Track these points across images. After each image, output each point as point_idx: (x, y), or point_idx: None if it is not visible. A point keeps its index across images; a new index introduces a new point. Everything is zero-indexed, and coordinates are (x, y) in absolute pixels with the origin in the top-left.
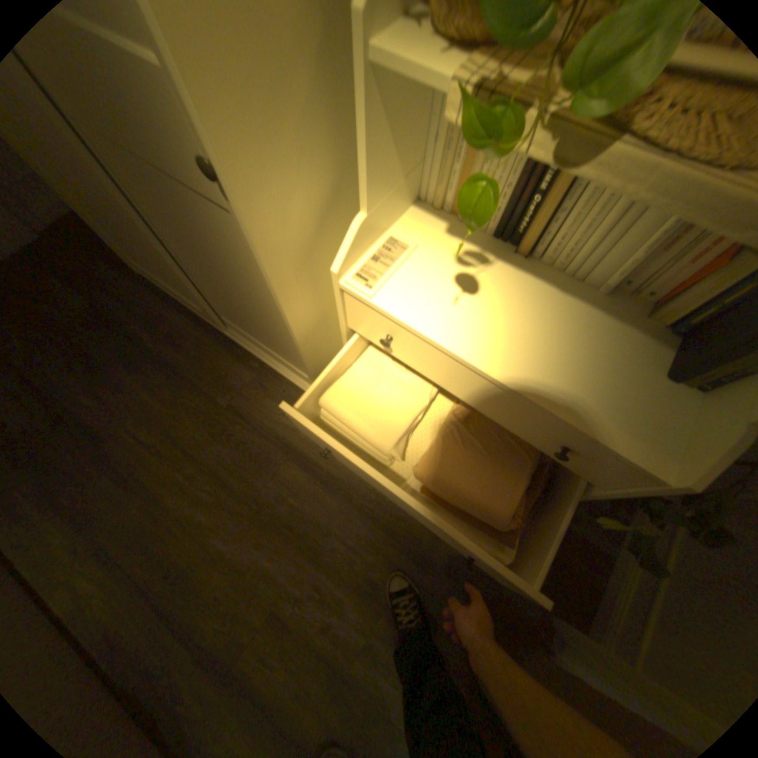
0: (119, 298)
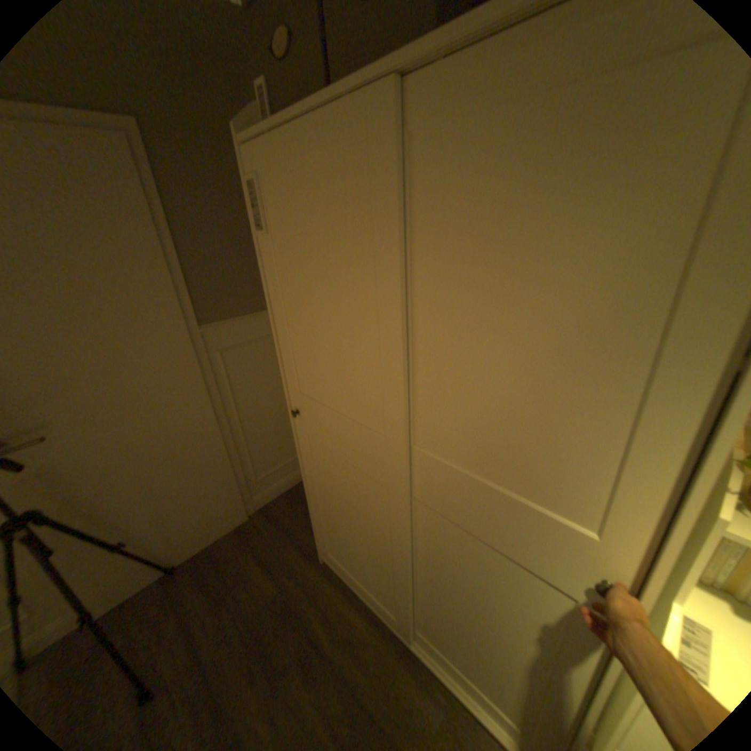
0: (304, 588)
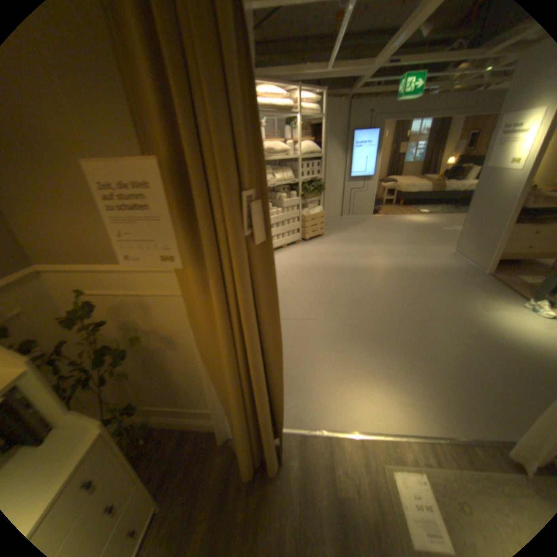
0: None
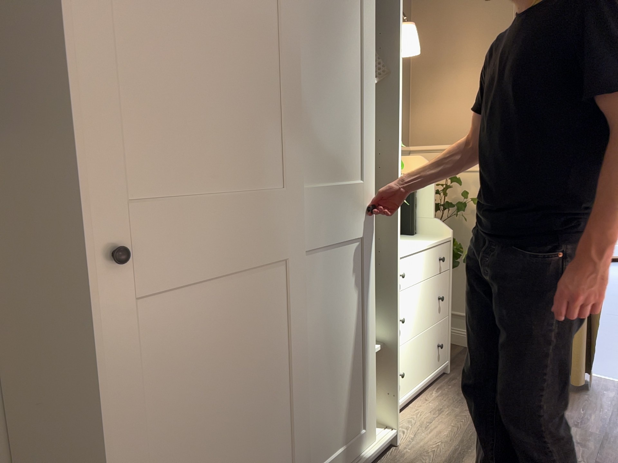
0: None
